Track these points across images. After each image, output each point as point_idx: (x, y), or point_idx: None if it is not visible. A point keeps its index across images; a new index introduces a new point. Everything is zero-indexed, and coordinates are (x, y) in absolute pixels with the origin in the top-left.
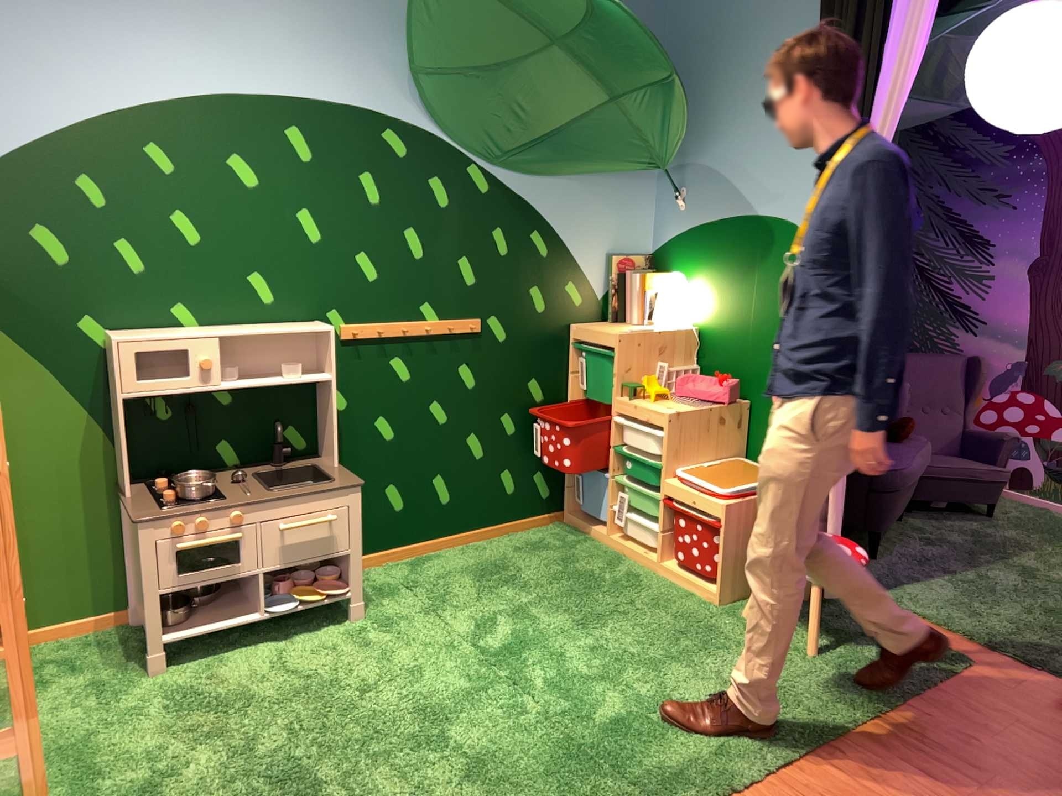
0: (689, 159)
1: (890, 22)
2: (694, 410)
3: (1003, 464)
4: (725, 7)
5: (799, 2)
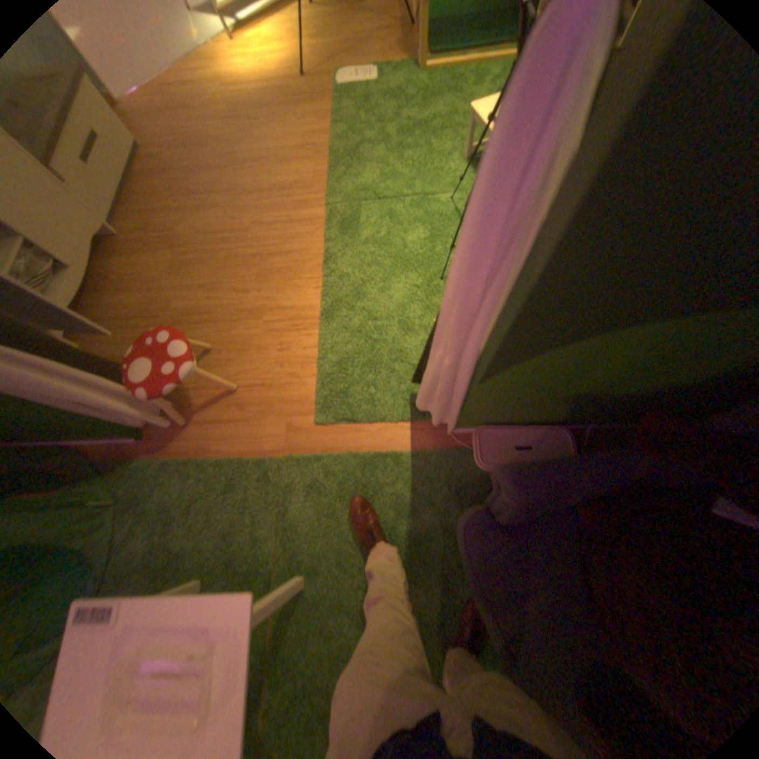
0: None
1: None
2: None
3: None
4: None
5: None
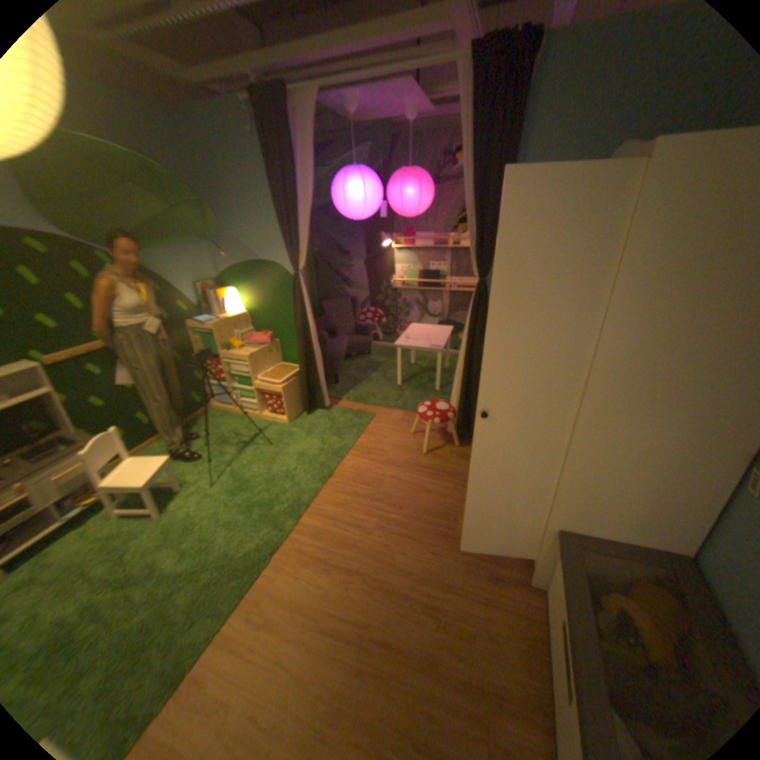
0: (221, 234)
1: (297, 177)
2: (258, 351)
3: (371, 336)
4: (218, 157)
5: (254, 160)
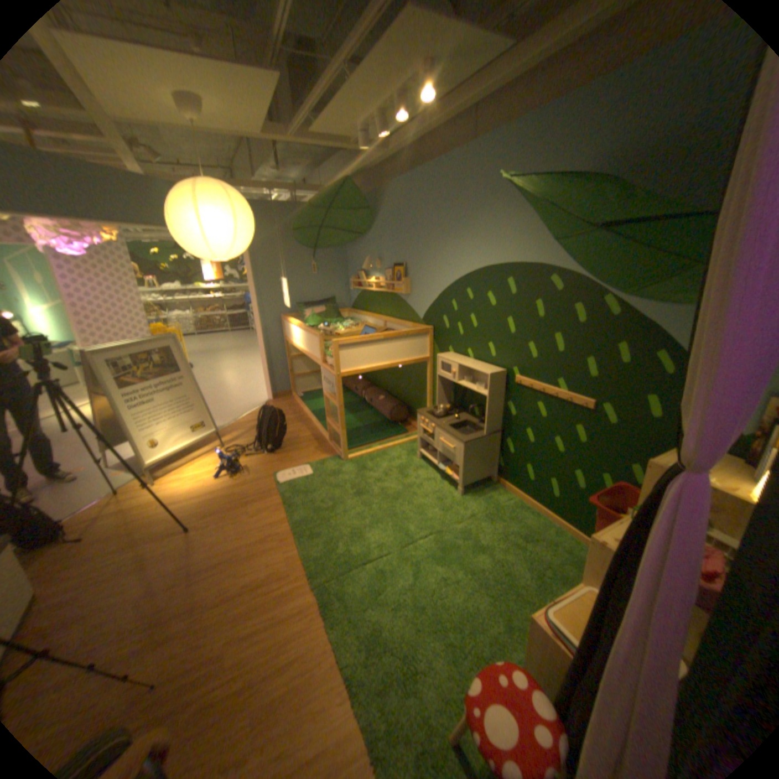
0: None
1: None
2: None
3: None
4: None
5: None
